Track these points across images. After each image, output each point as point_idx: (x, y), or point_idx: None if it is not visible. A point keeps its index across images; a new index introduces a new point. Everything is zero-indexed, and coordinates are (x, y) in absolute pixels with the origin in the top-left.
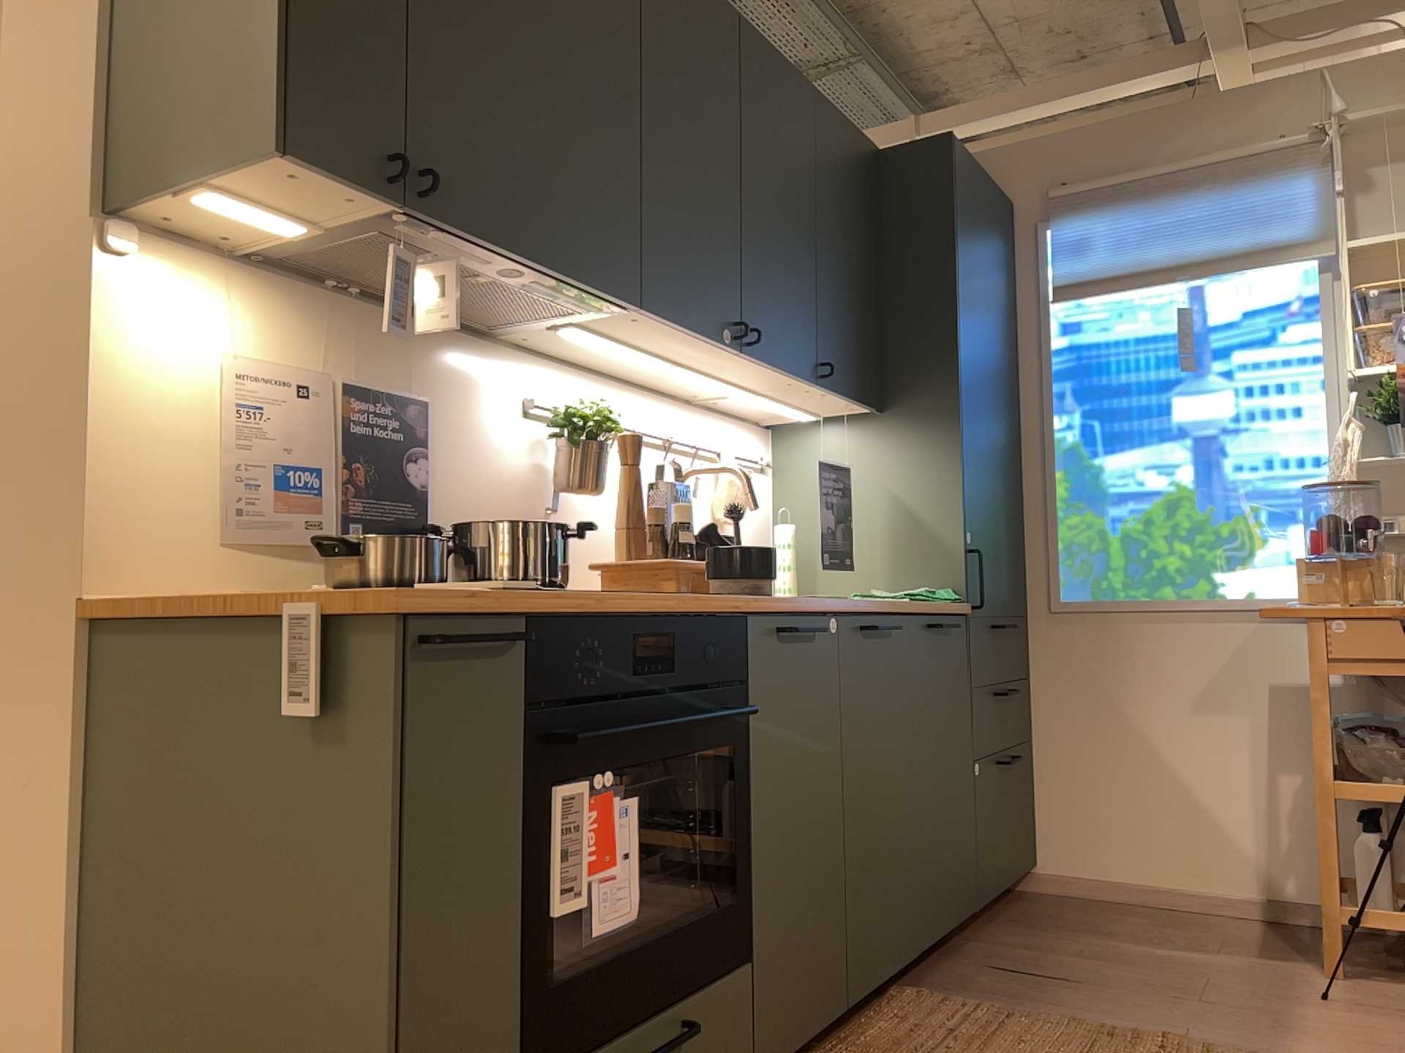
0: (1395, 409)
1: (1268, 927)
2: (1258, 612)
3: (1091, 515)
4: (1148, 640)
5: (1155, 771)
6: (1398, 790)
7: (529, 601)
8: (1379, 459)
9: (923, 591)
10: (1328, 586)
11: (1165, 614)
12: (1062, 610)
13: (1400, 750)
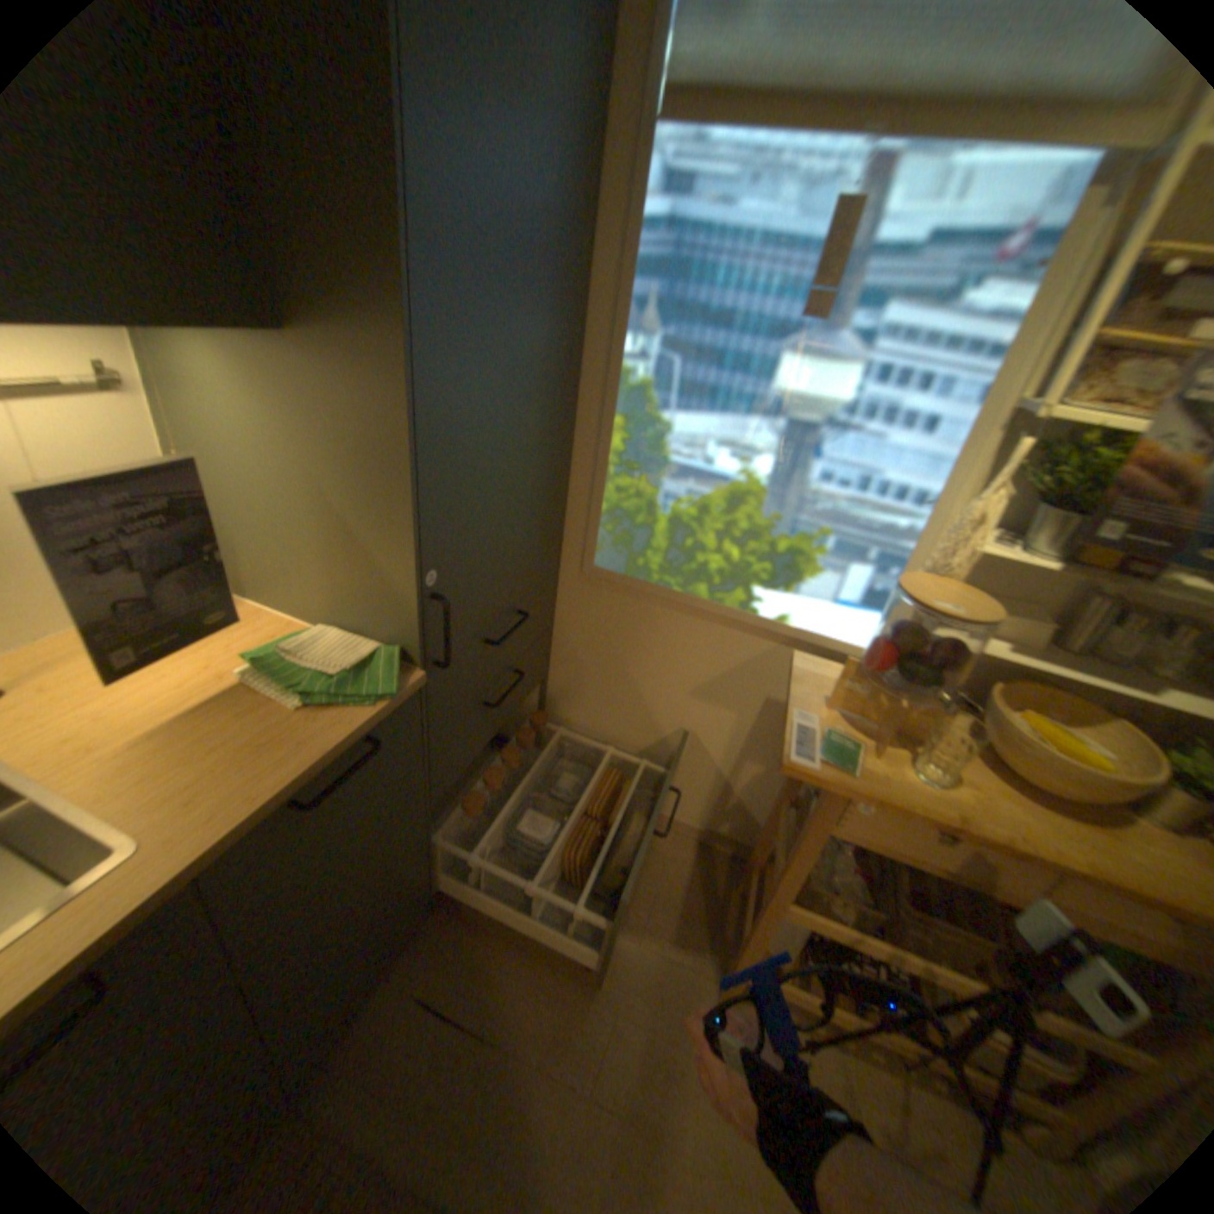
0: (1081, 496)
1: (696, 860)
2: (782, 636)
3: (642, 484)
4: (669, 628)
5: (645, 728)
6: (844, 934)
7: None
8: (1010, 553)
9: (342, 667)
10: (869, 702)
11: (692, 609)
12: (592, 575)
13: (862, 887)
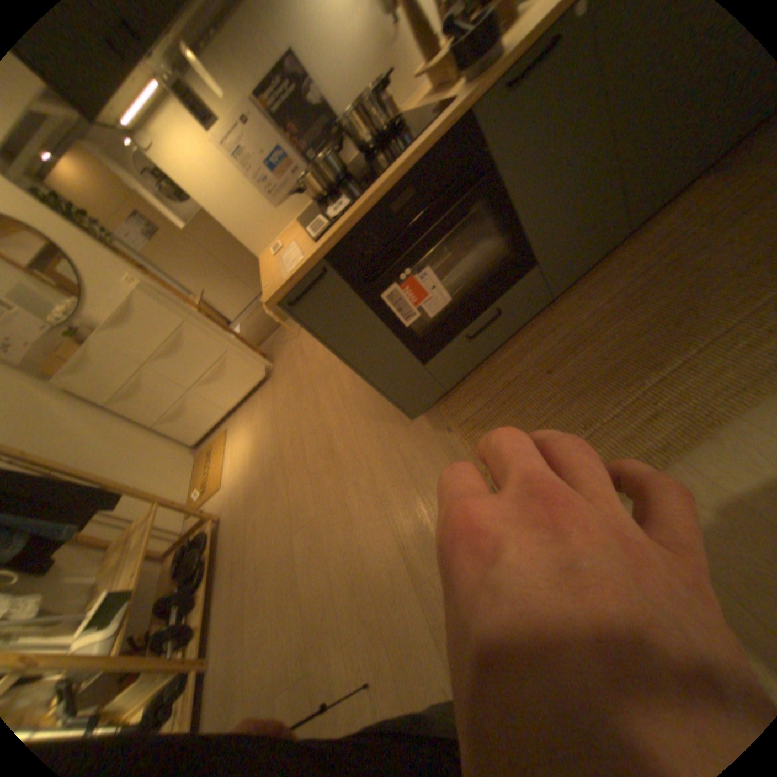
0: None
1: None
2: None
3: None
4: None
5: None
6: None
7: (317, 253)
8: None
9: None
10: None
11: None
12: None
13: None
